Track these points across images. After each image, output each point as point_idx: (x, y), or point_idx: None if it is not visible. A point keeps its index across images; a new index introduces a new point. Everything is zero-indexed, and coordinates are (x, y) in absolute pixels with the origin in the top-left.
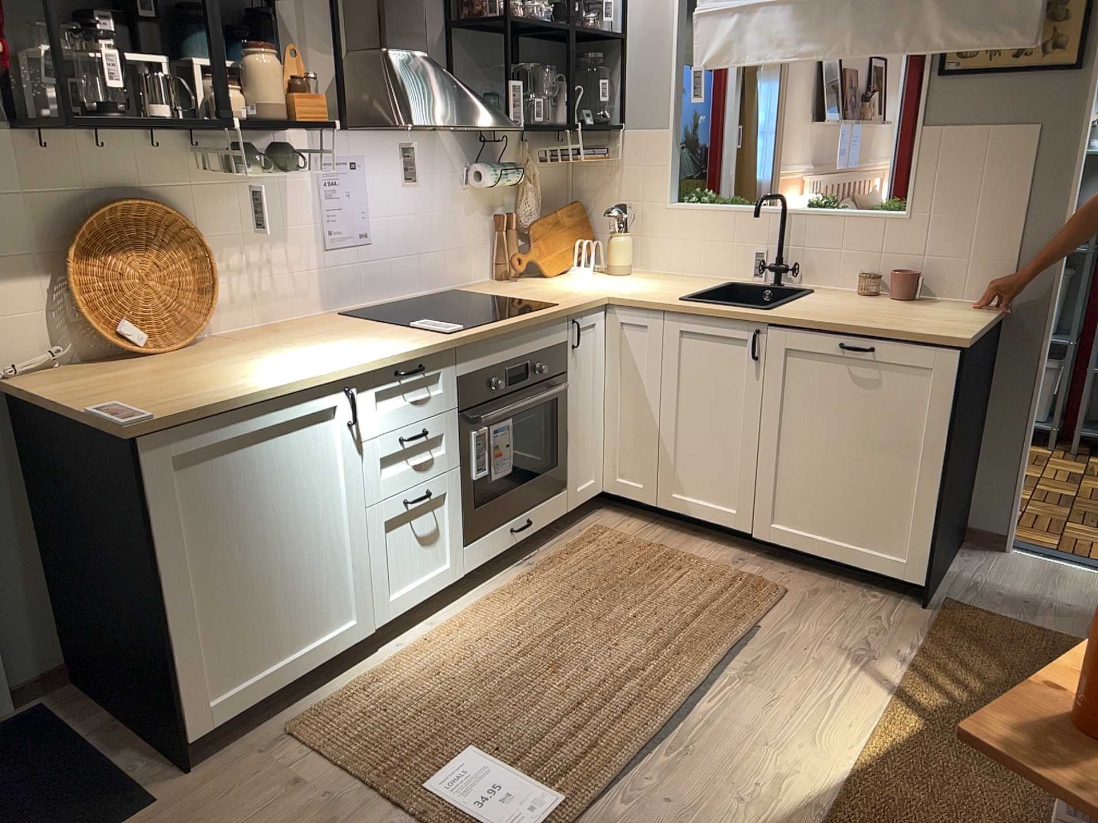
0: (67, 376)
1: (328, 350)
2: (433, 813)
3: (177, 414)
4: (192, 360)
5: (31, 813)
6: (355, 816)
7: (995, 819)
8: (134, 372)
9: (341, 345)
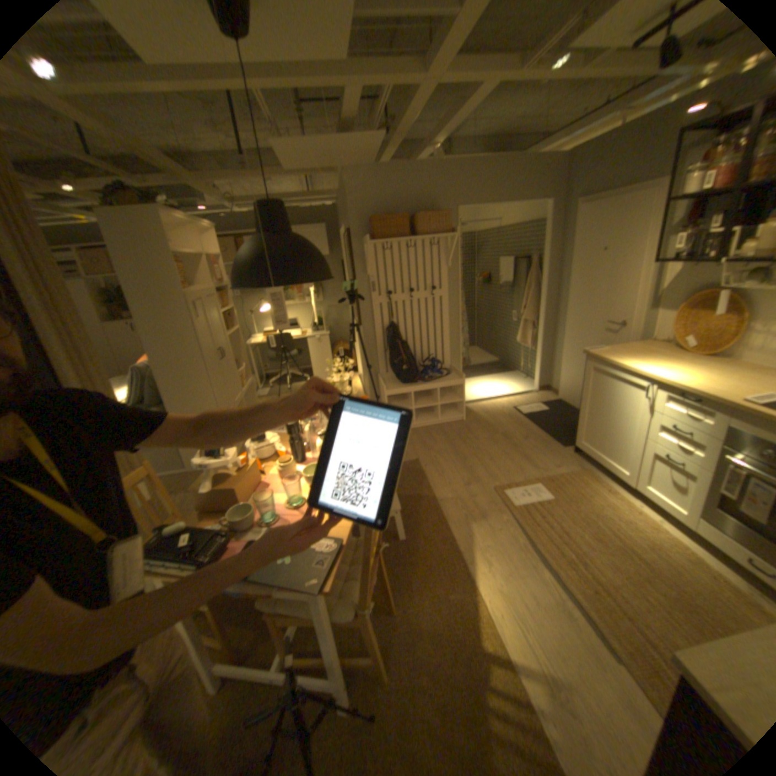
0: (657, 344)
1: (695, 374)
2: (528, 482)
3: (594, 354)
4: (680, 356)
5: (569, 433)
6: (538, 472)
7: (426, 609)
8: (659, 350)
9: (710, 377)
